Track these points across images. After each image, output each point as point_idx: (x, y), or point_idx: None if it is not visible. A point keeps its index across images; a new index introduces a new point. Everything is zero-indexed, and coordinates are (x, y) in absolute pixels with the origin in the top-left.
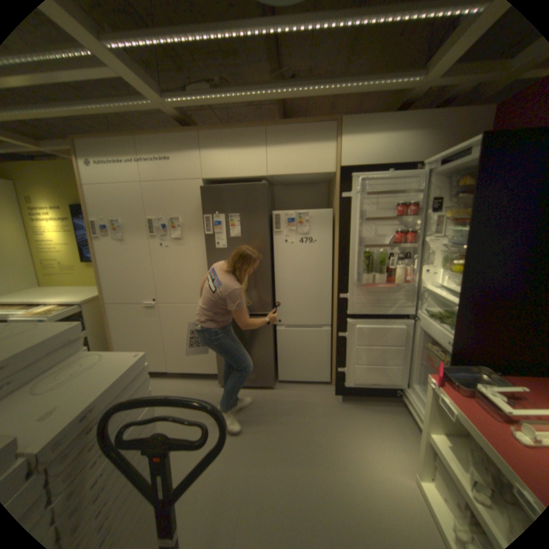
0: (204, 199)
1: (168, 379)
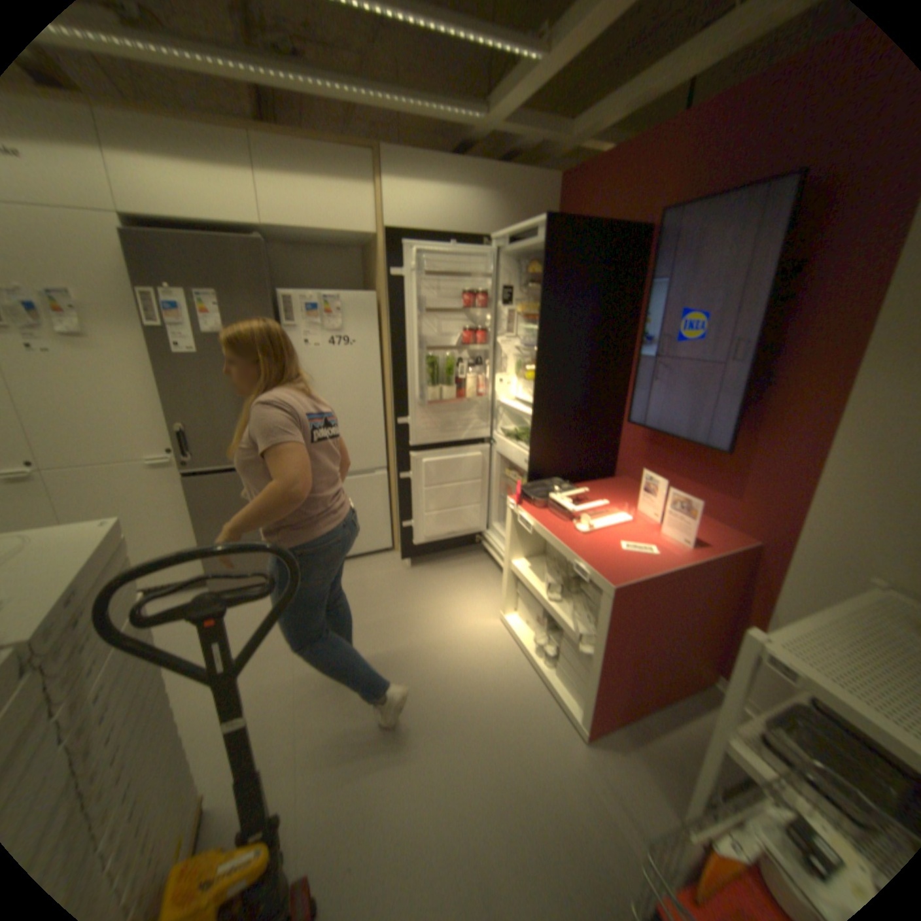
0: (132, 255)
1: None
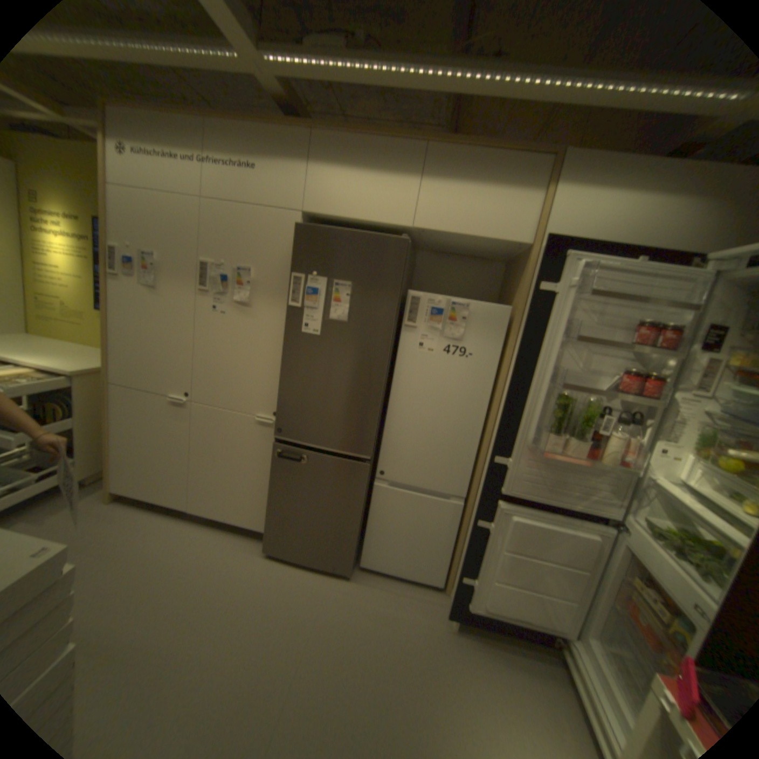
0: (299, 246)
1: (185, 523)
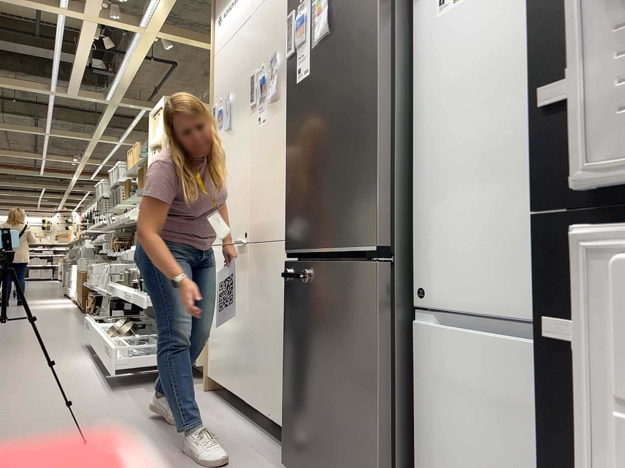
0: None
1: (245, 421)
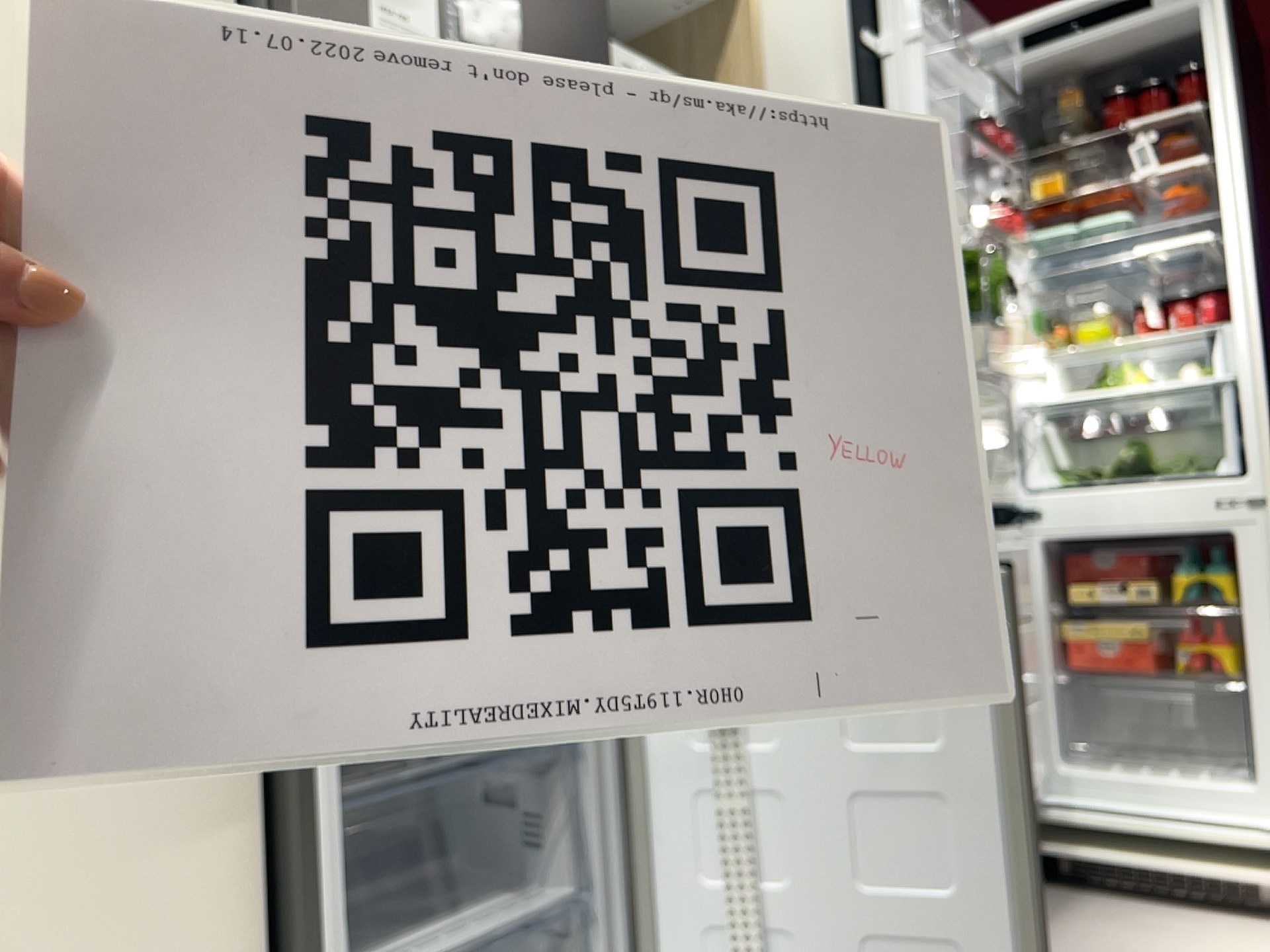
0: None
1: None
